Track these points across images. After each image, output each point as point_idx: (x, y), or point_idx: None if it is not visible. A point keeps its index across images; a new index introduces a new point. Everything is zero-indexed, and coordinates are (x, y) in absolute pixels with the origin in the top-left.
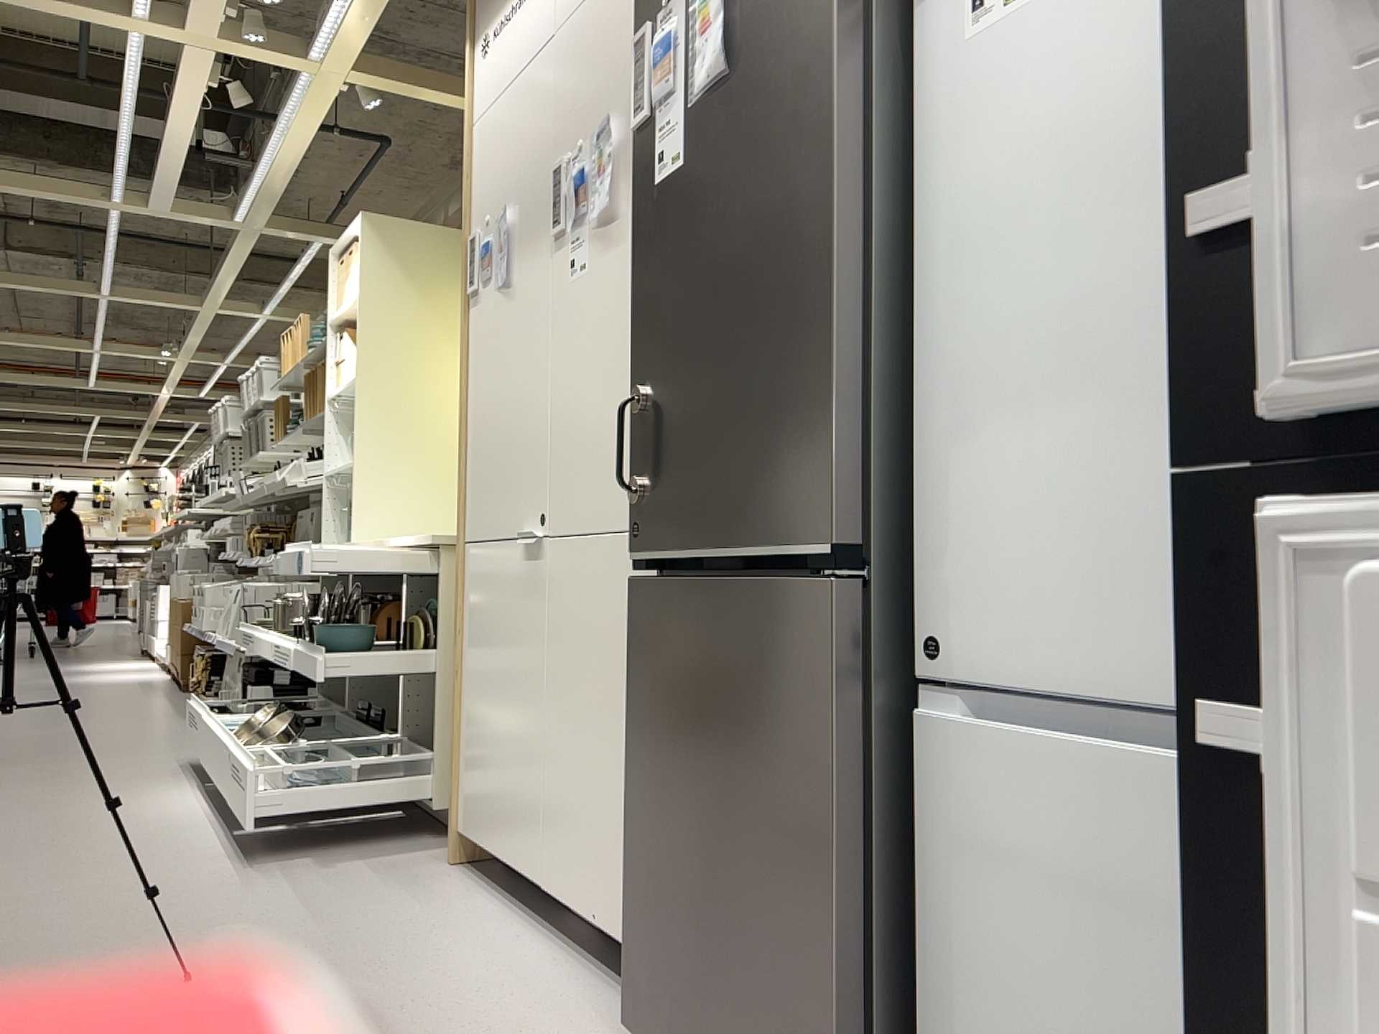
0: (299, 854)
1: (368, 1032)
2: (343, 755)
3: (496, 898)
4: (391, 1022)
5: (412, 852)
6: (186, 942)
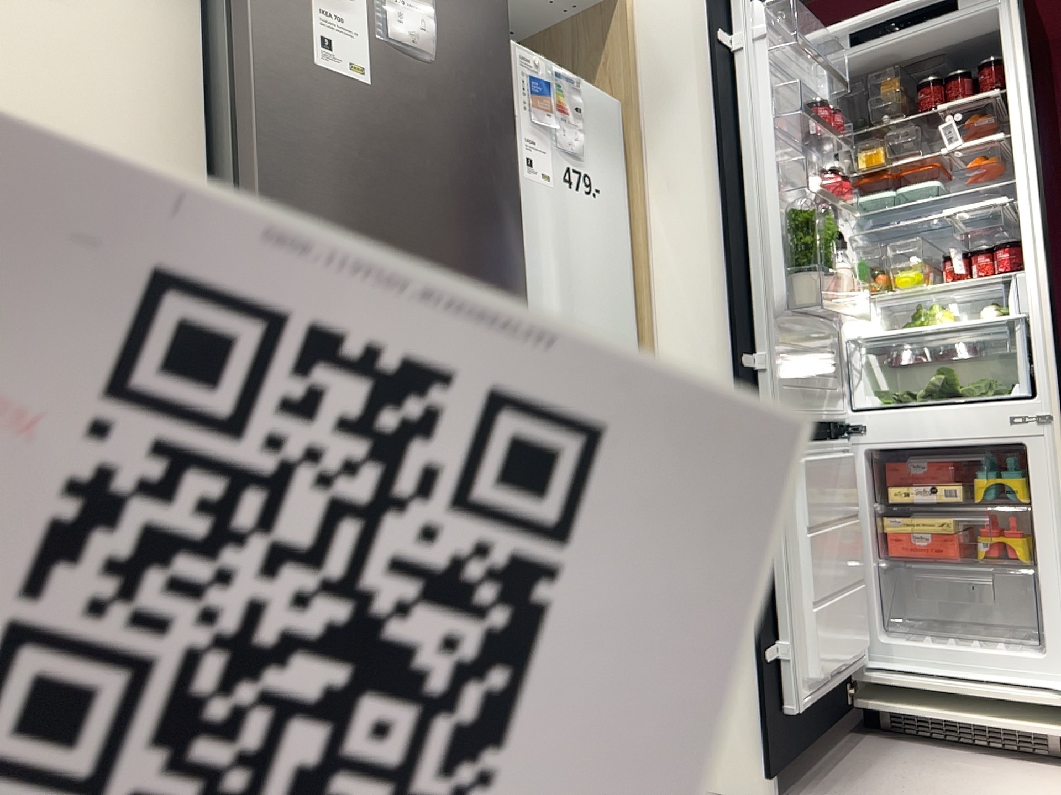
0: None
1: None
2: None
3: None
4: None
5: None
6: None
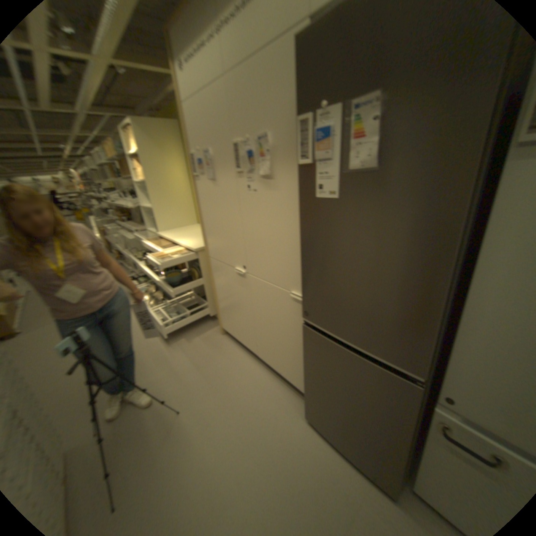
0: (178, 337)
1: (235, 427)
2: (181, 308)
3: (239, 349)
4: (239, 420)
5: (207, 330)
6: (166, 390)
